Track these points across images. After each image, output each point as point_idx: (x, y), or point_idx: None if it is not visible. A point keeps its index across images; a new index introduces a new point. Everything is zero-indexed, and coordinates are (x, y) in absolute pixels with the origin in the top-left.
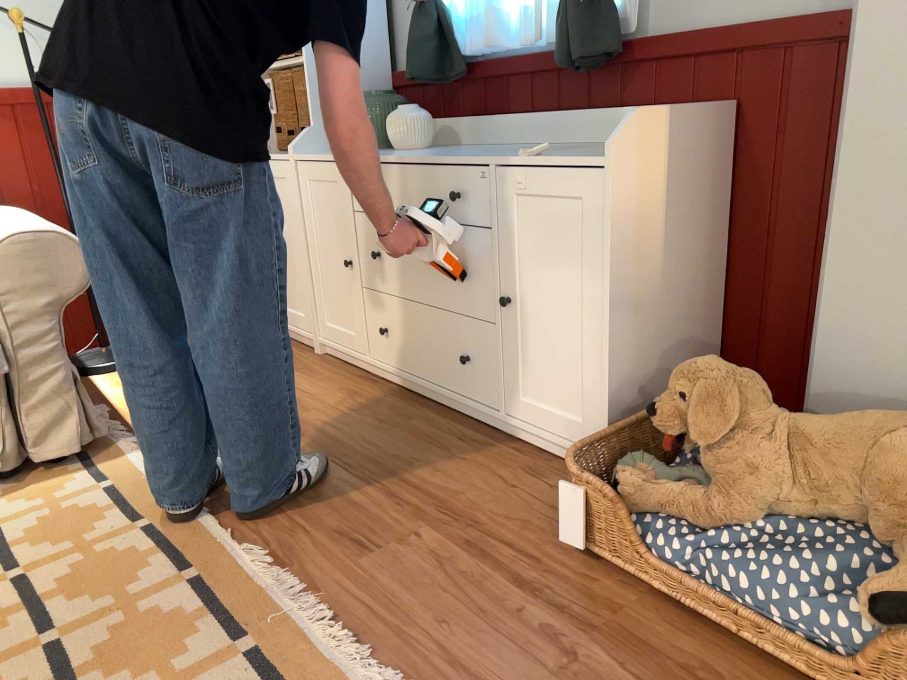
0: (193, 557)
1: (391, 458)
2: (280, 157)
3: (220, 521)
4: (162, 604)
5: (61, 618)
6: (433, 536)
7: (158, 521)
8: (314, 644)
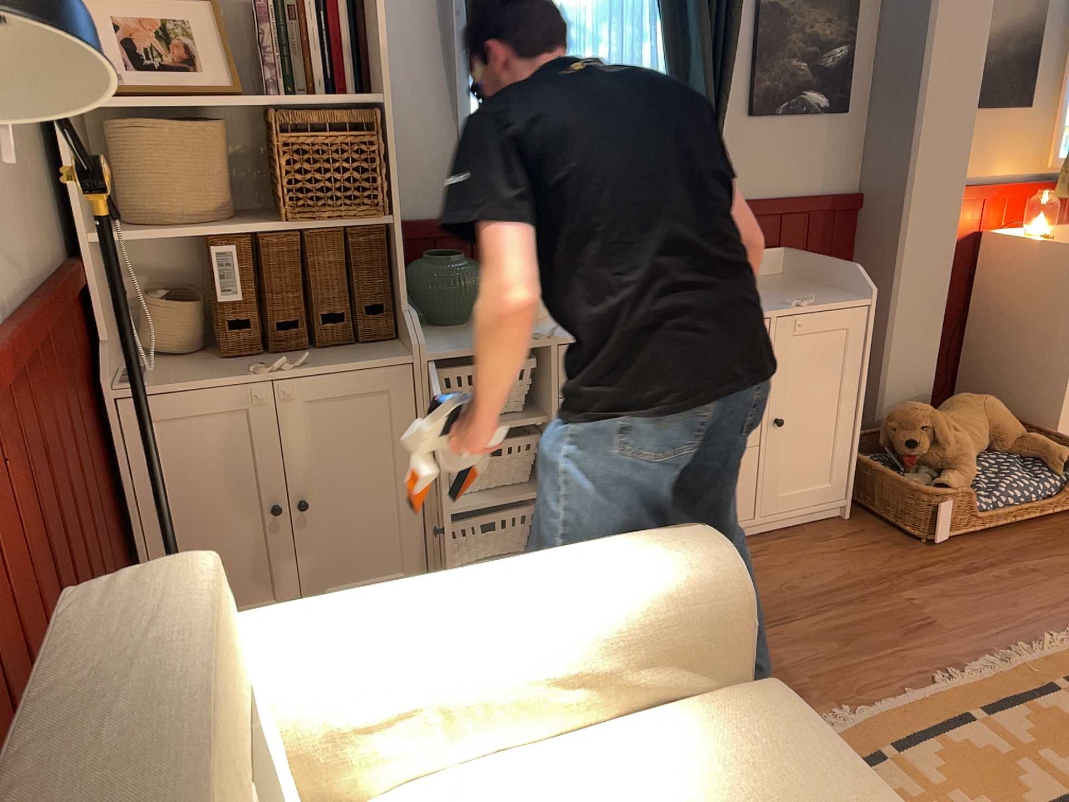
0: (952, 713)
1: (775, 595)
2: (353, 361)
3: (883, 699)
4: (1024, 730)
5: (1058, 795)
6: (911, 593)
7: (884, 741)
8: (1054, 654)
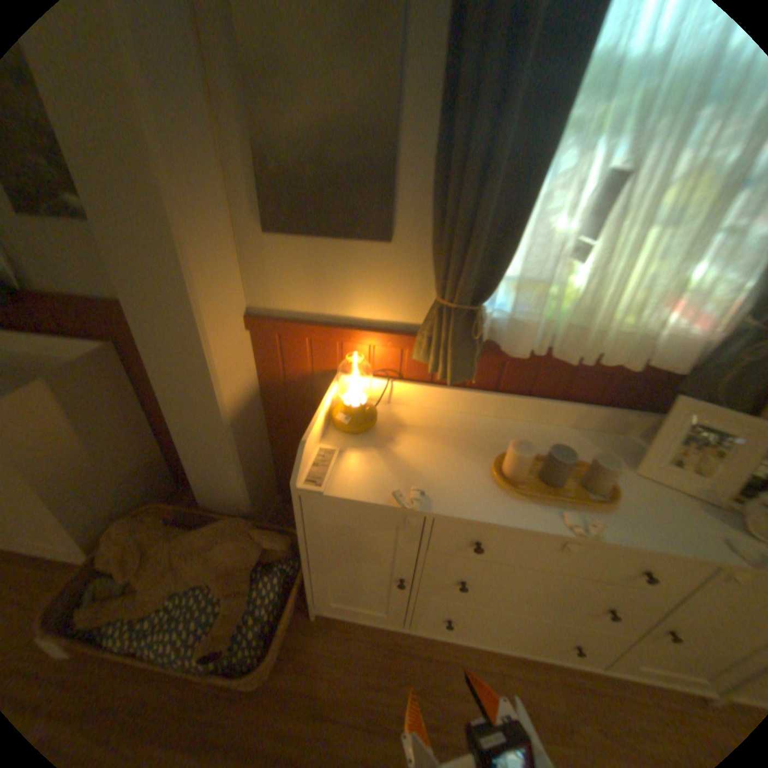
0: None
1: None
2: None
3: None
4: None
5: None
6: None
7: None
8: None
